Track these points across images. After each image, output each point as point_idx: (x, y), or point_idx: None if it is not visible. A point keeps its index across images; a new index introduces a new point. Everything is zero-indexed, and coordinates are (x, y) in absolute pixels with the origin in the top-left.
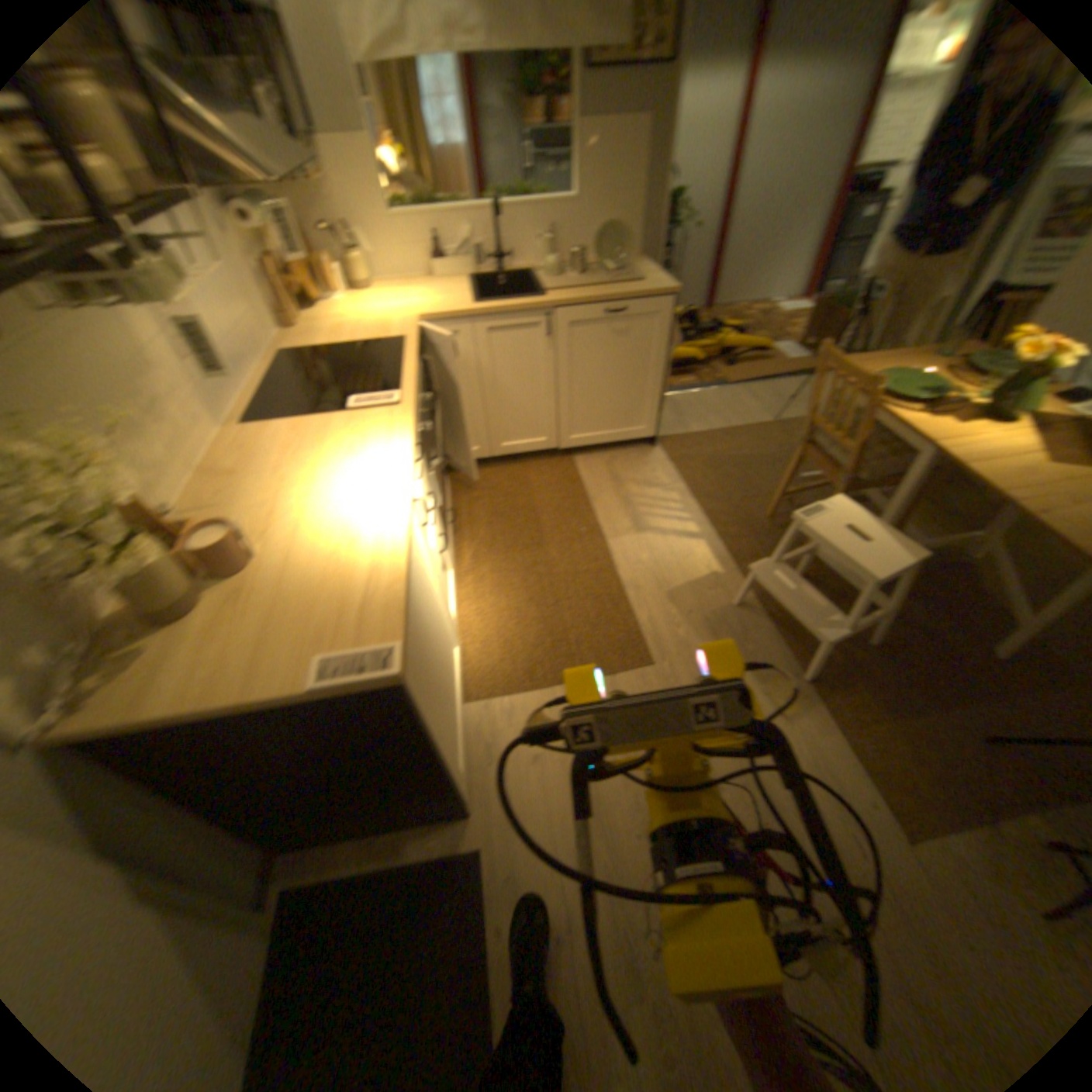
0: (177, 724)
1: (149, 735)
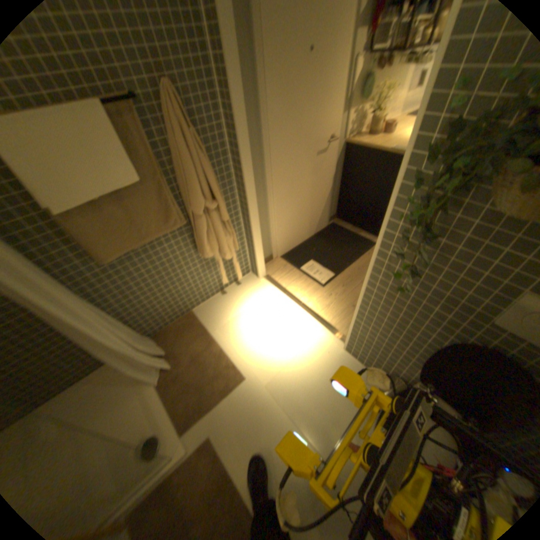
0: (367, 146)
1: (360, 148)
